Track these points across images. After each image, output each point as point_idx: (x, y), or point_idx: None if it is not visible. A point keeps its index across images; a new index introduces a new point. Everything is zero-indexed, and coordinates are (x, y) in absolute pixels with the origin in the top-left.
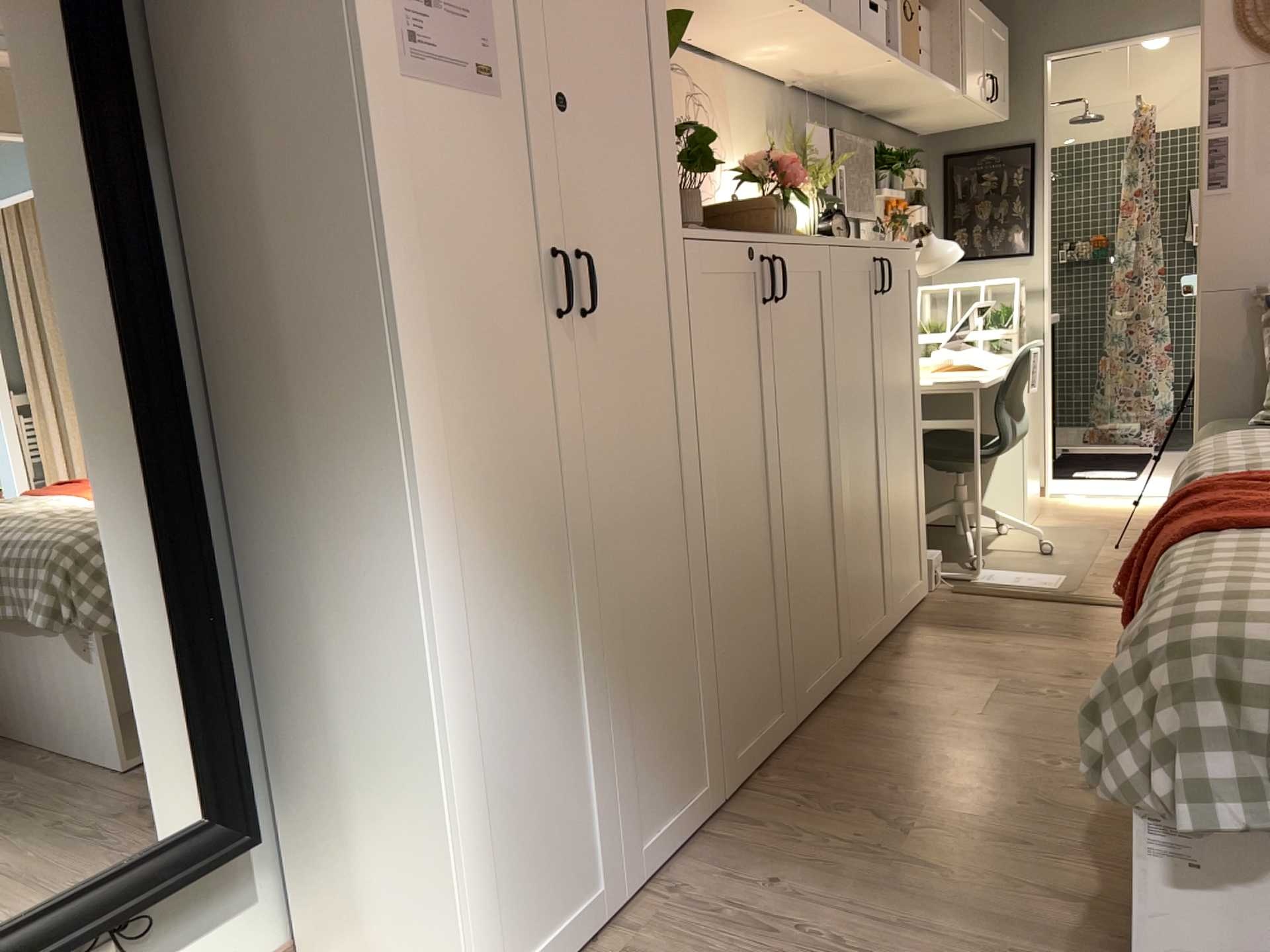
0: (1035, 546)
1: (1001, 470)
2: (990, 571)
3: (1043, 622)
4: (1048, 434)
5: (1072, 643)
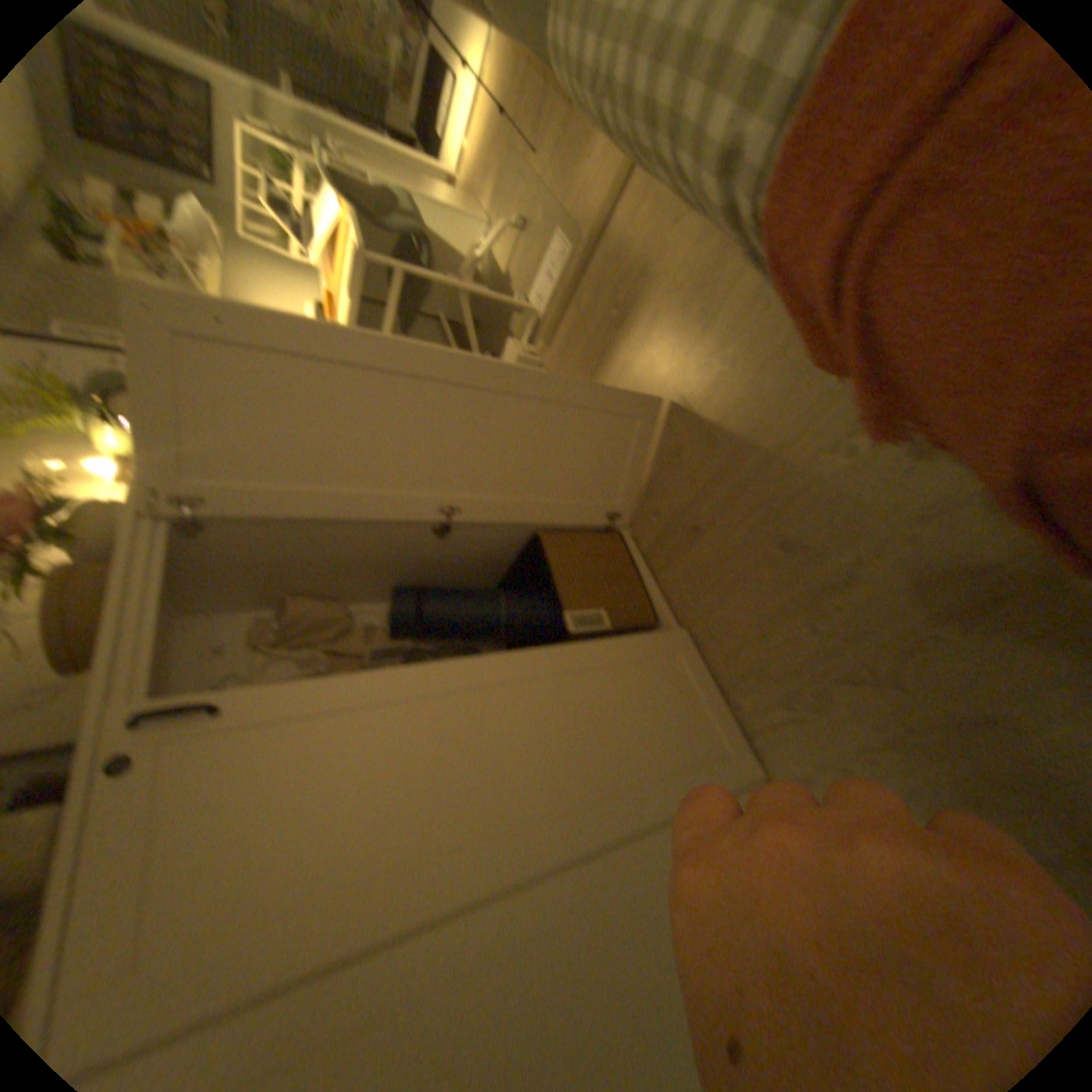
0: (512, 223)
1: (434, 217)
2: (531, 287)
3: (613, 287)
4: (403, 144)
5: (653, 280)
